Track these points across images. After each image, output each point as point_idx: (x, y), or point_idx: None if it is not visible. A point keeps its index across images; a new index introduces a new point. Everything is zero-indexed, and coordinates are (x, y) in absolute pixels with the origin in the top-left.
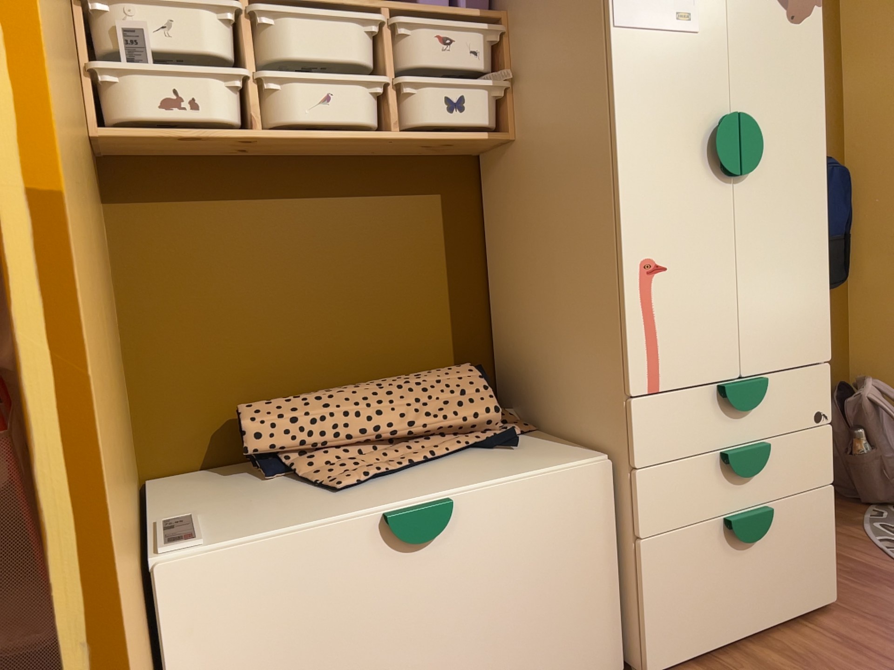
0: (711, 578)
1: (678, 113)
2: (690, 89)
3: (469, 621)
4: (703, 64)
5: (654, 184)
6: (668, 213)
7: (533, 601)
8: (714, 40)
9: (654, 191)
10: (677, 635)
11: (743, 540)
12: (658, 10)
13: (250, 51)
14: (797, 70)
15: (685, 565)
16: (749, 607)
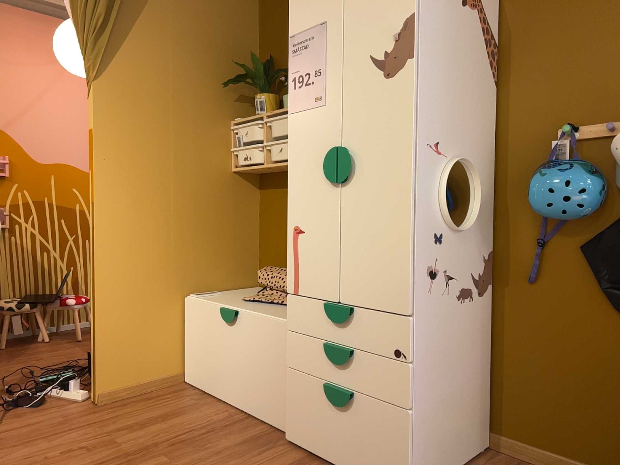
0: (317, 413)
1: (313, 150)
2: (319, 136)
3: (240, 363)
4: (327, 121)
5: (300, 188)
6: (305, 203)
7: (258, 371)
8: (333, 106)
9: (300, 191)
10: (298, 430)
11: (329, 401)
12: (306, 99)
13: (263, 136)
14: (389, 109)
15: (304, 395)
16: (339, 450)
